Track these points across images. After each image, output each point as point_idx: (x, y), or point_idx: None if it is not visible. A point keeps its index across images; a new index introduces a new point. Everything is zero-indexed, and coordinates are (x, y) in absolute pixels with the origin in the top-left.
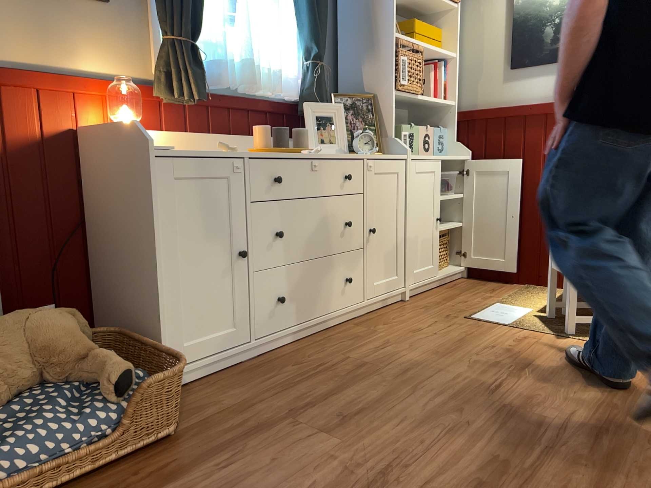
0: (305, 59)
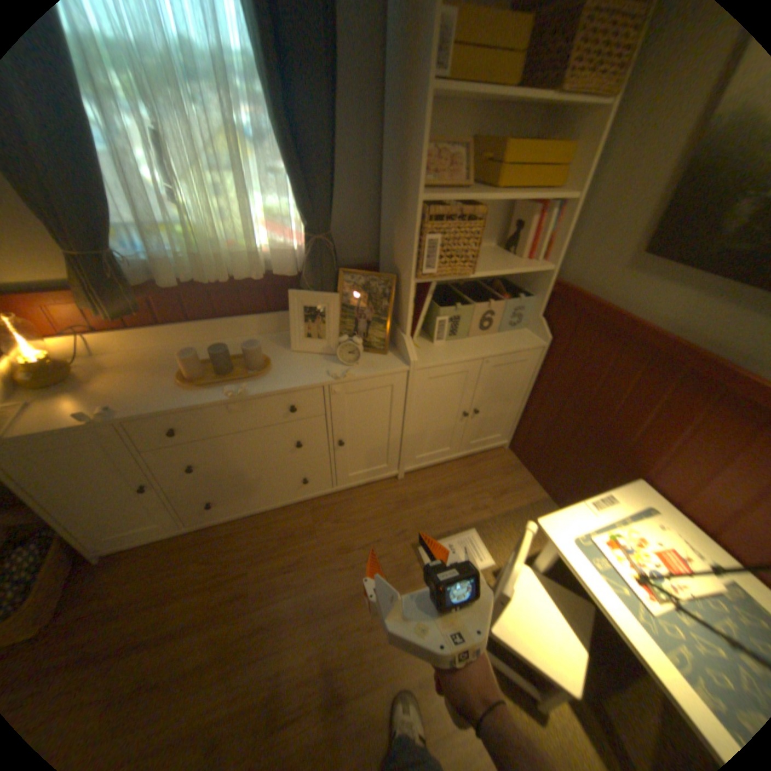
0: (303, 225)
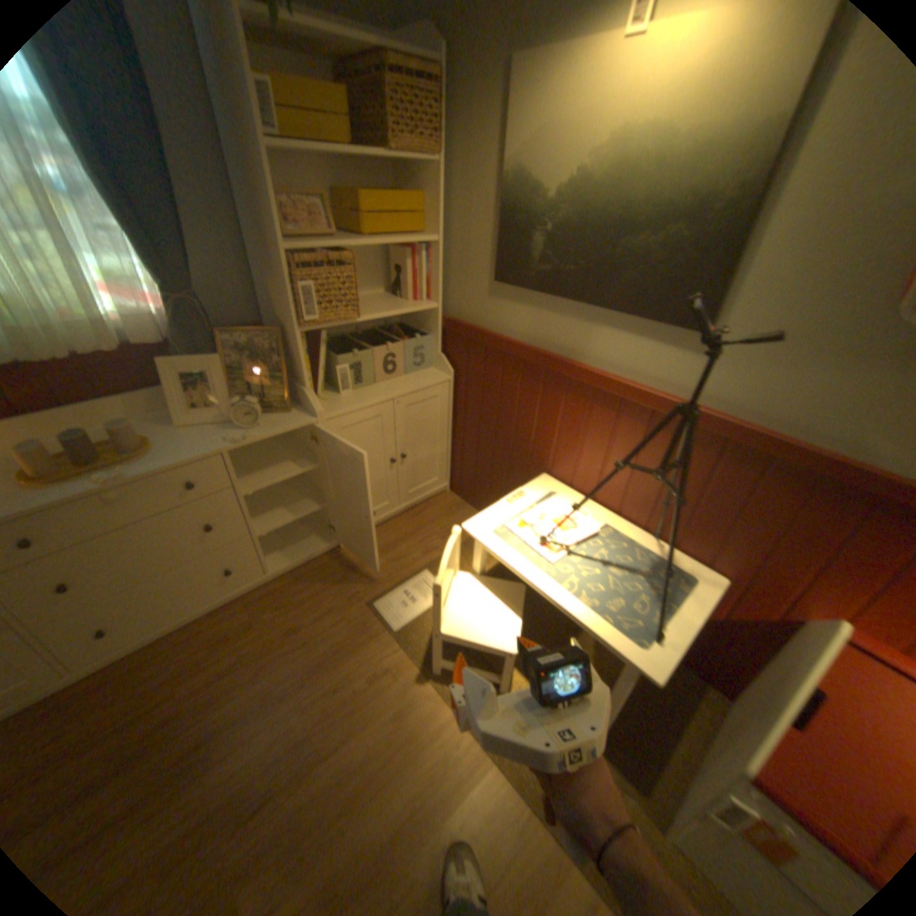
0: (156, 285)
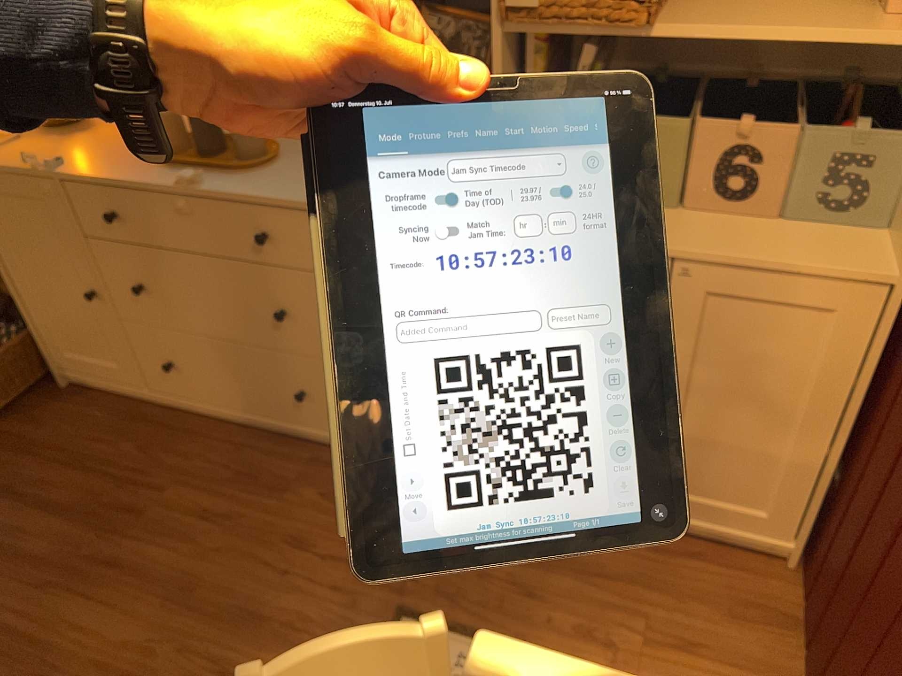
0: None
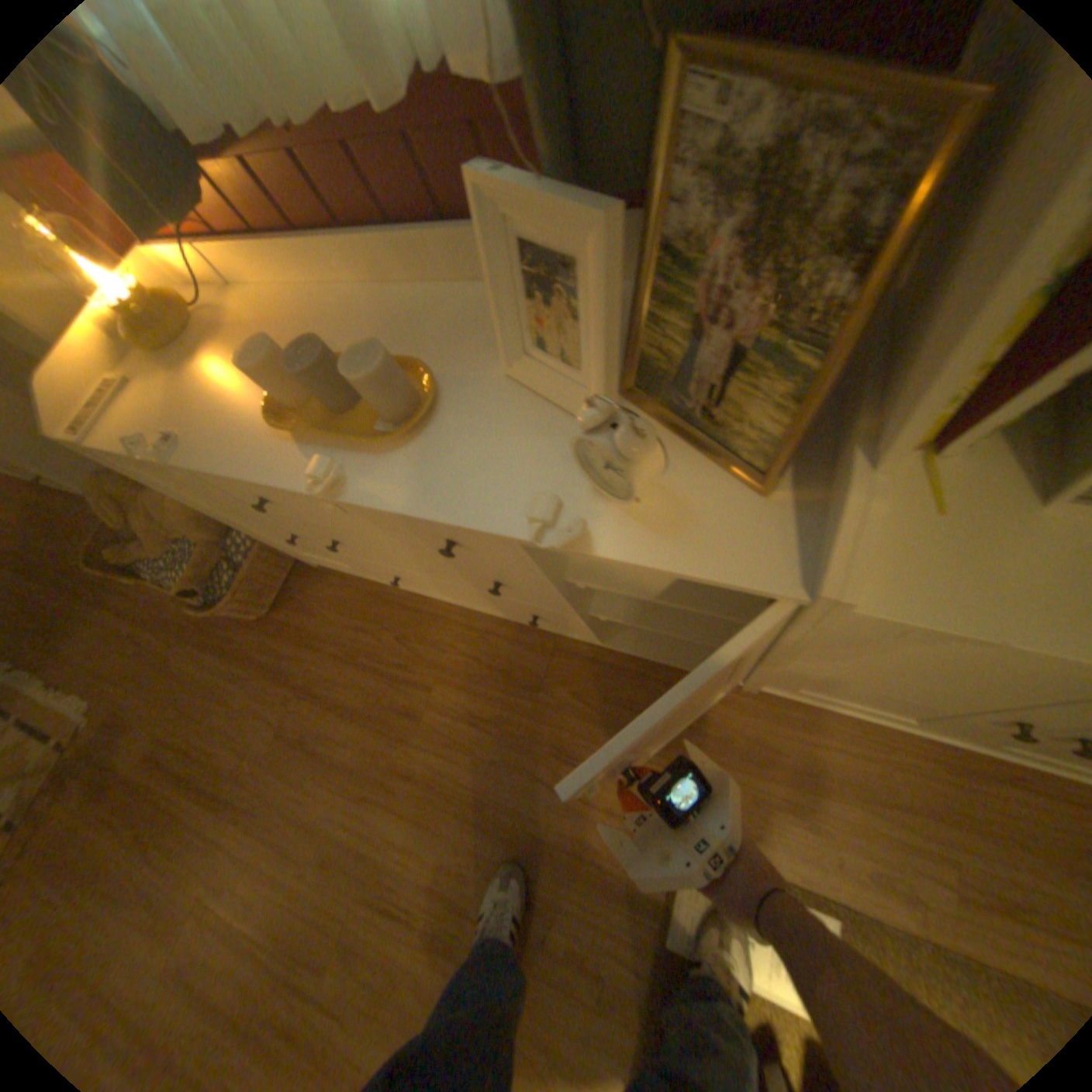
0: None
